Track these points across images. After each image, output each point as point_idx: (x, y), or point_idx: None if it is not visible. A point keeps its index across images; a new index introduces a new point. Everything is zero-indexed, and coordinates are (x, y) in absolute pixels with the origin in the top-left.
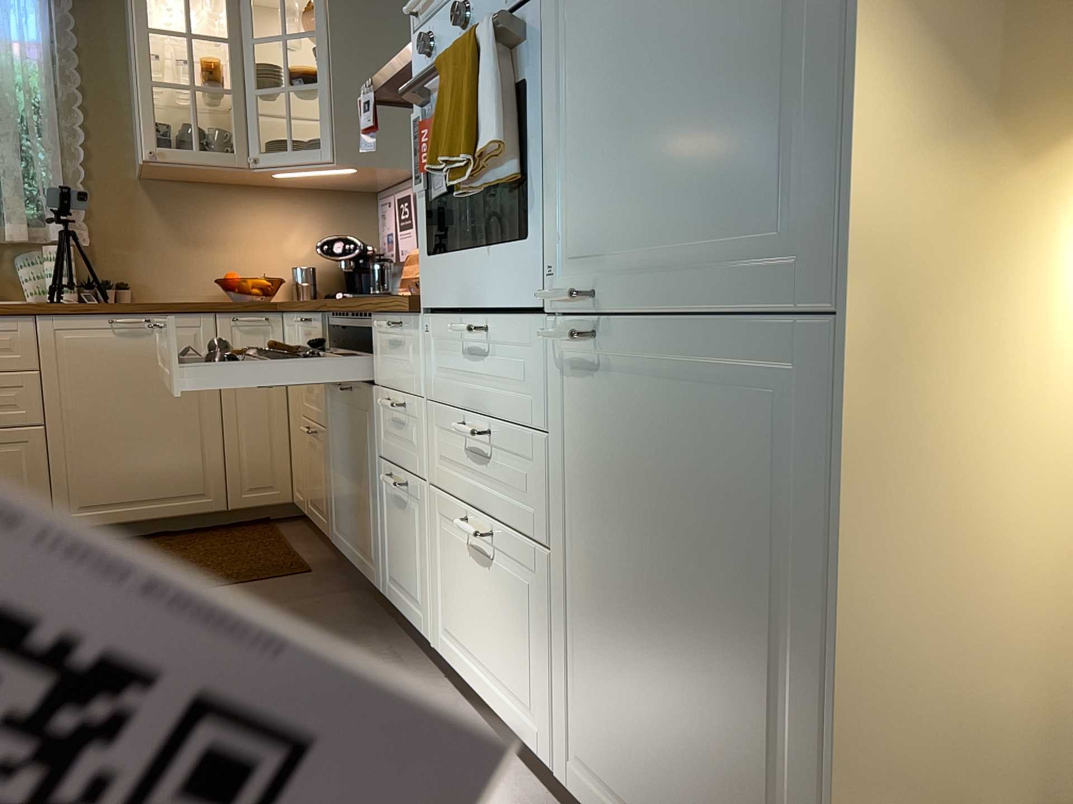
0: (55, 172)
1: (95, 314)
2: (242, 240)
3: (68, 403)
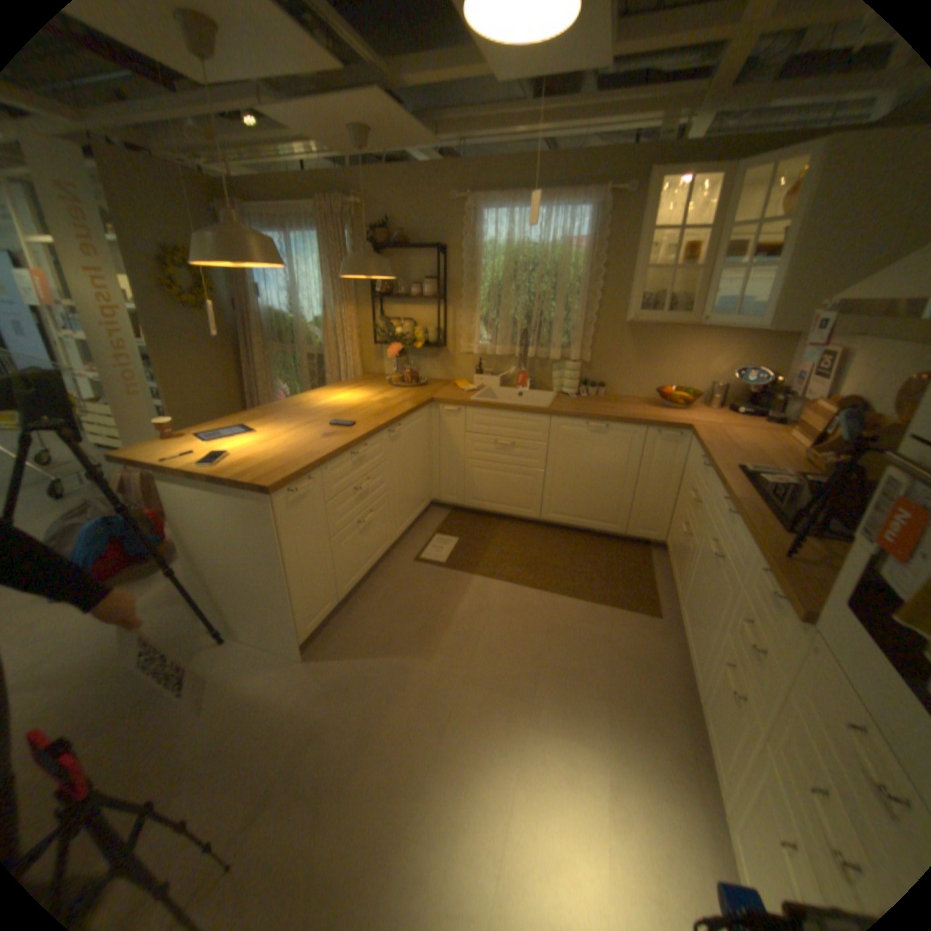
0: (579, 321)
1: (580, 419)
2: (682, 360)
3: (557, 462)
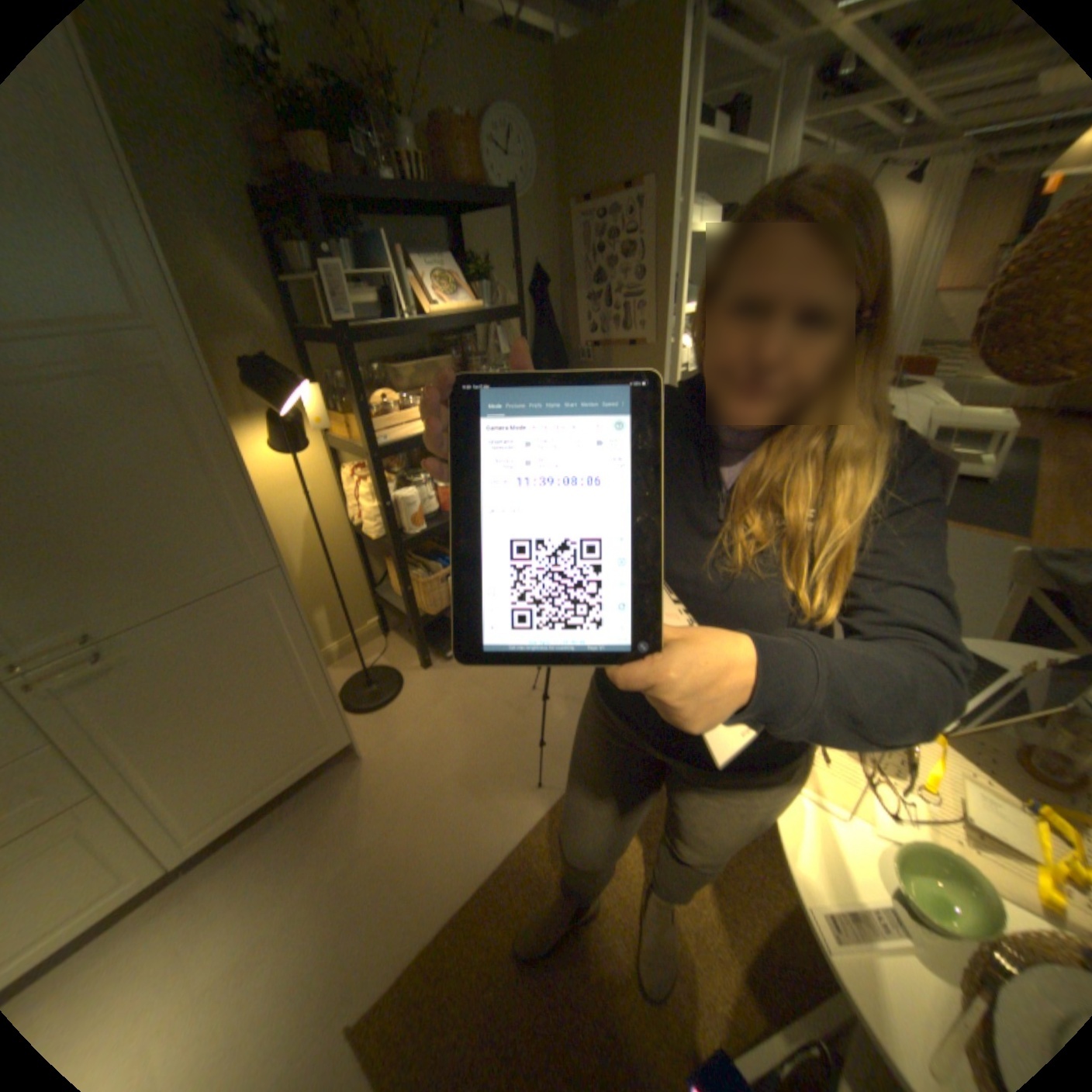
0: None
1: None
2: None
3: None
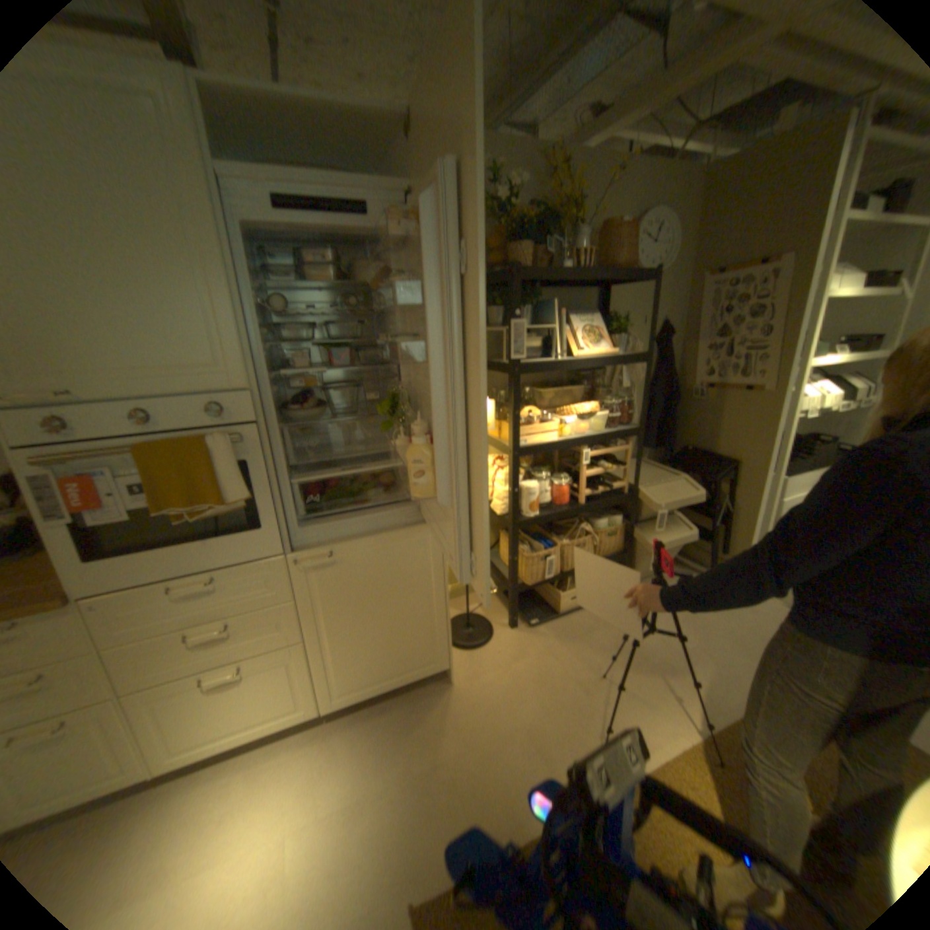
0: None
1: None
2: None
3: None
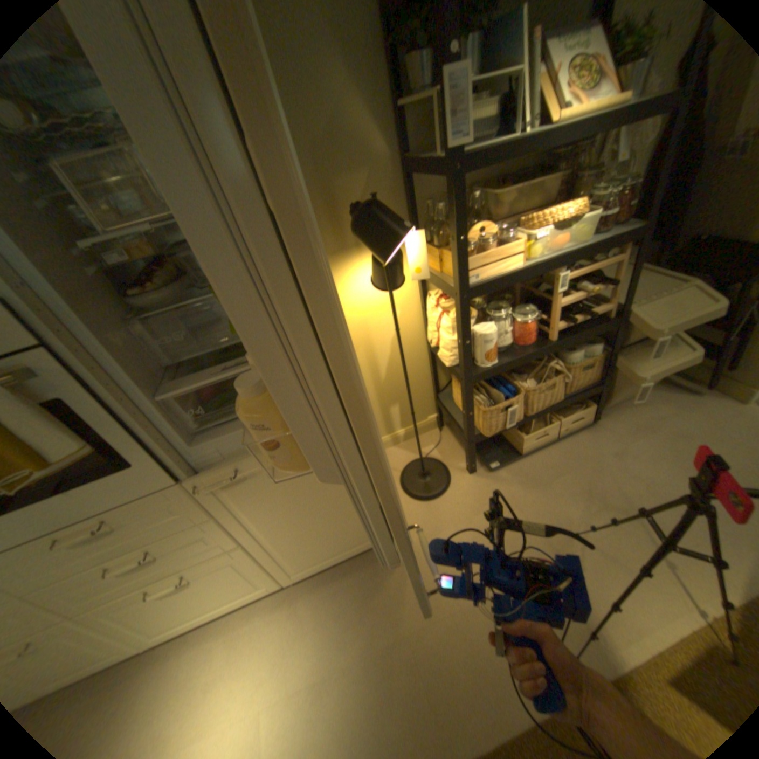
0: None
1: None
2: None
3: None
